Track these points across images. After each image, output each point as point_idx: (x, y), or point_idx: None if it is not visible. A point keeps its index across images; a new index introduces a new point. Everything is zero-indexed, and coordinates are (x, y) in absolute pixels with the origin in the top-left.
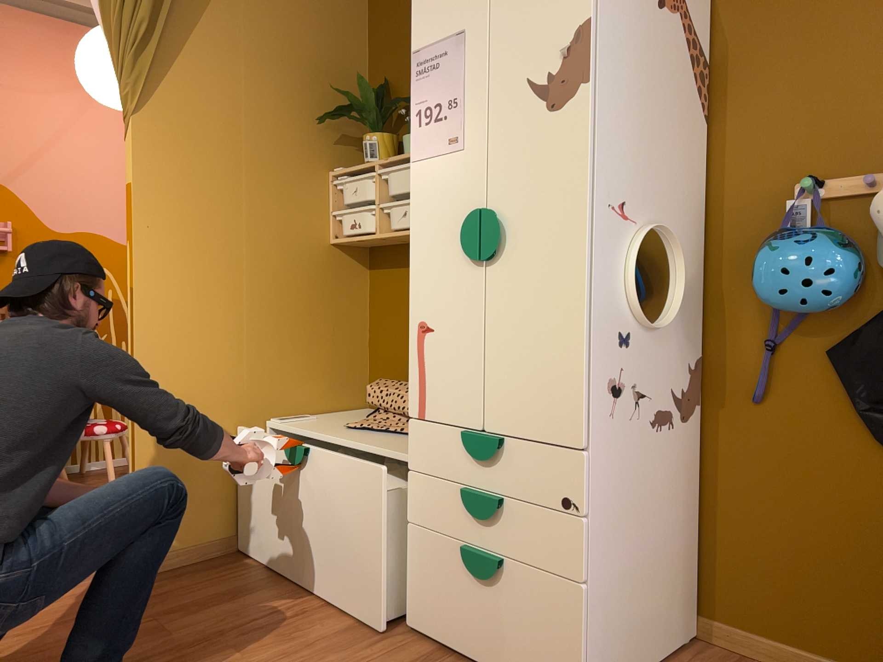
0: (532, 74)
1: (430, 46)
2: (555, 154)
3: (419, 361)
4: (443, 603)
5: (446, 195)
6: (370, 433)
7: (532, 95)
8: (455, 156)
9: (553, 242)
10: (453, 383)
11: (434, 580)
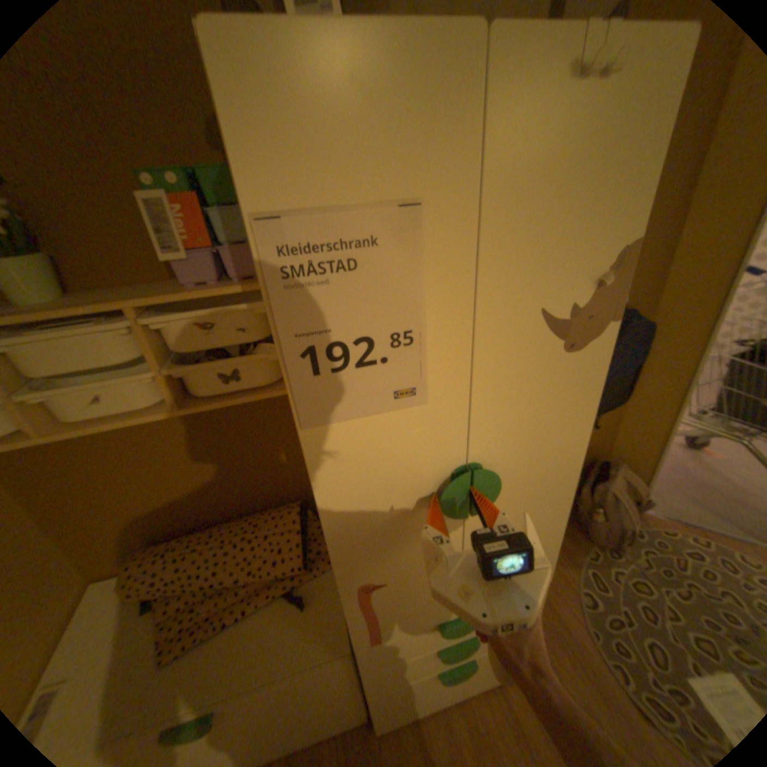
0: (552, 302)
1: (313, 206)
2: (565, 398)
3: (365, 613)
4: (416, 706)
5: (395, 462)
6: (210, 647)
7: (547, 331)
8: (409, 412)
9: (549, 474)
10: (420, 607)
11: (405, 705)
